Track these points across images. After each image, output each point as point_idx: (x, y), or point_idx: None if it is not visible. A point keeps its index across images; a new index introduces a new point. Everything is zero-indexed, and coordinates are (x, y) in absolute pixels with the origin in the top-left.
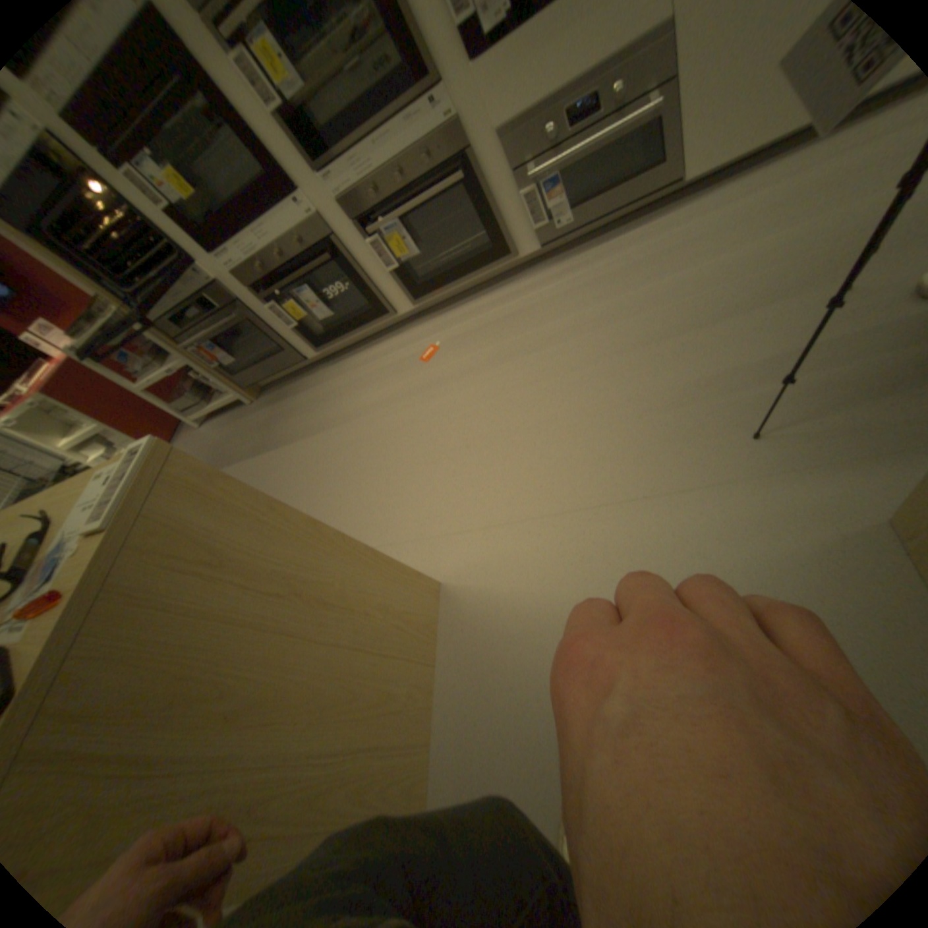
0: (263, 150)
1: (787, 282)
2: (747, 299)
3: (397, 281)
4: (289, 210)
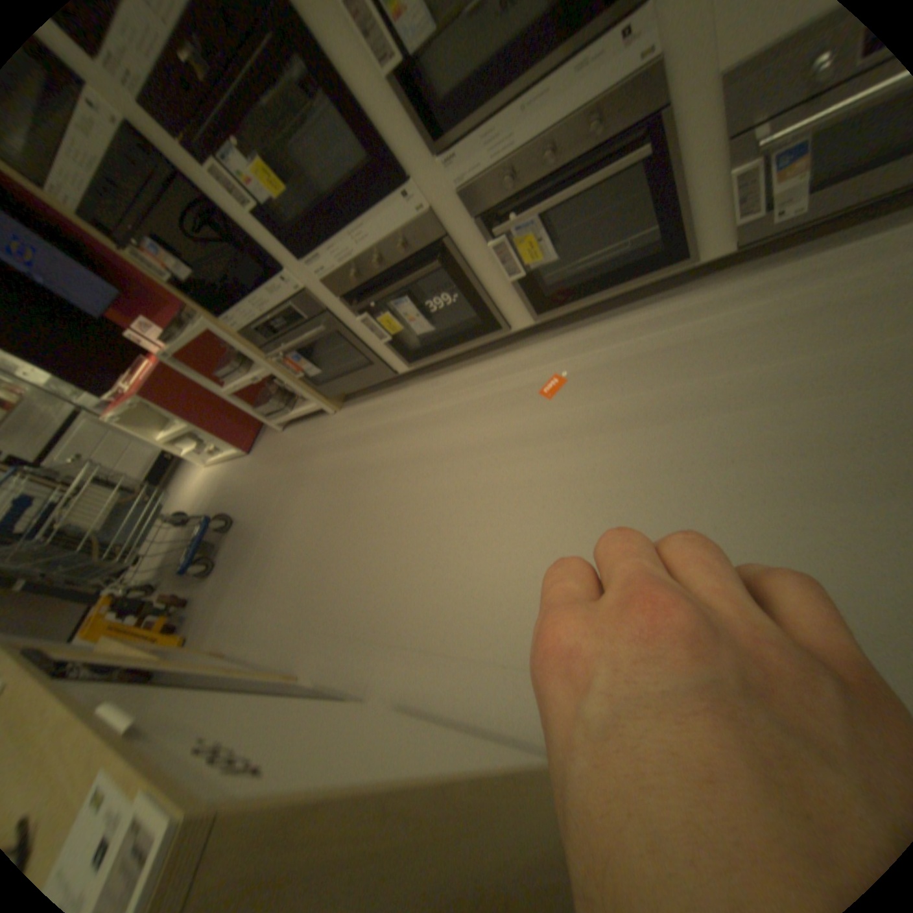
0: (371, 129)
1: None
2: None
3: (519, 291)
4: (395, 206)
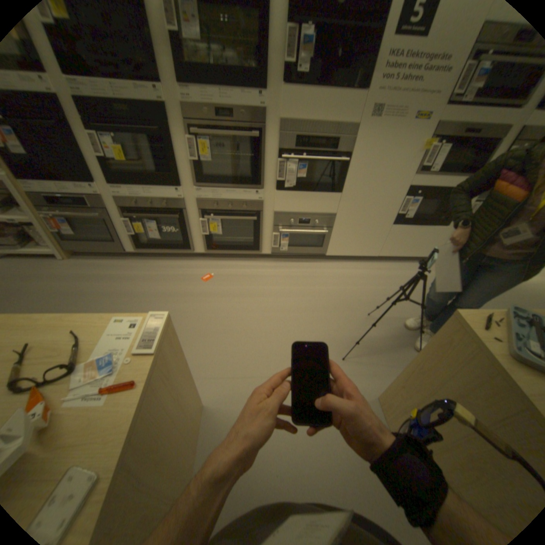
0: (175, 169)
1: (351, 307)
2: (339, 309)
3: (202, 241)
4: (169, 193)
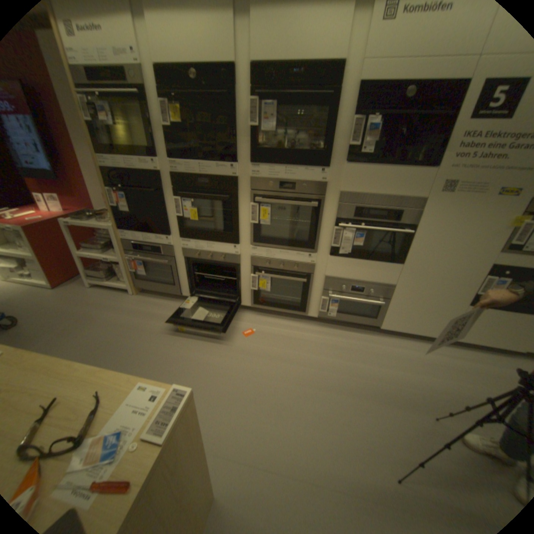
0: (237, 229)
1: (412, 402)
2: (397, 401)
3: (251, 294)
4: (228, 249)
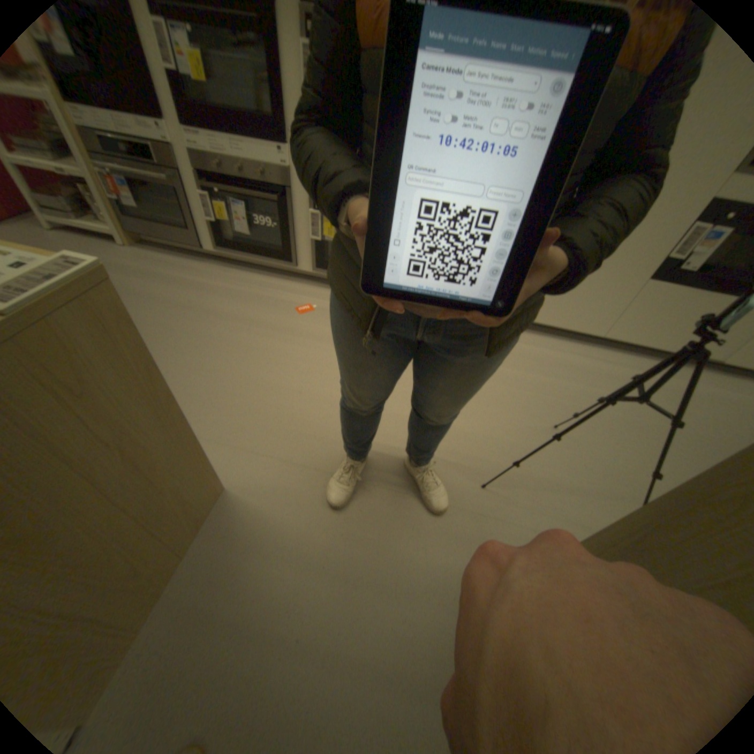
0: (278, 102)
1: (530, 404)
2: (508, 401)
3: (311, 247)
4: (267, 148)
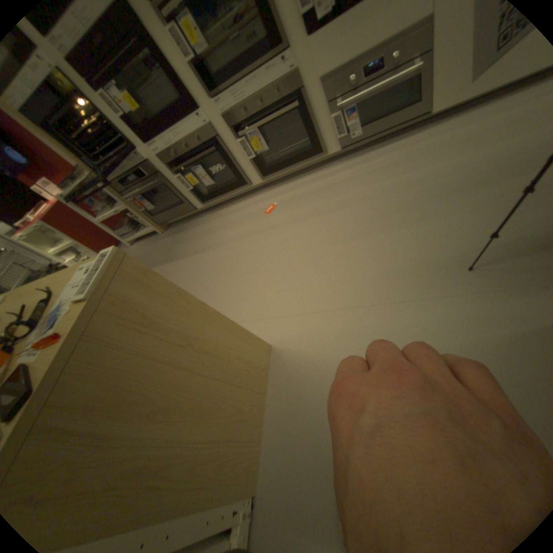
0: (181, 83)
1: (494, 176)
2: (468, 186)
3: (254, 165)
4: (193, 120)
